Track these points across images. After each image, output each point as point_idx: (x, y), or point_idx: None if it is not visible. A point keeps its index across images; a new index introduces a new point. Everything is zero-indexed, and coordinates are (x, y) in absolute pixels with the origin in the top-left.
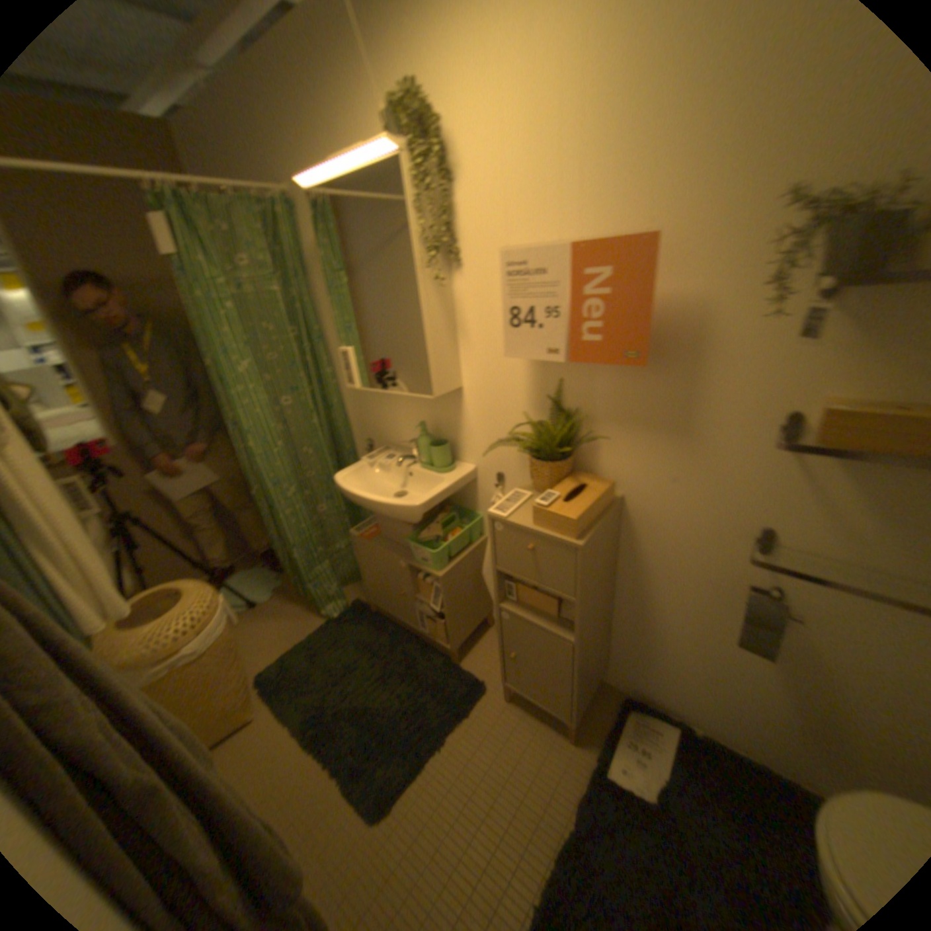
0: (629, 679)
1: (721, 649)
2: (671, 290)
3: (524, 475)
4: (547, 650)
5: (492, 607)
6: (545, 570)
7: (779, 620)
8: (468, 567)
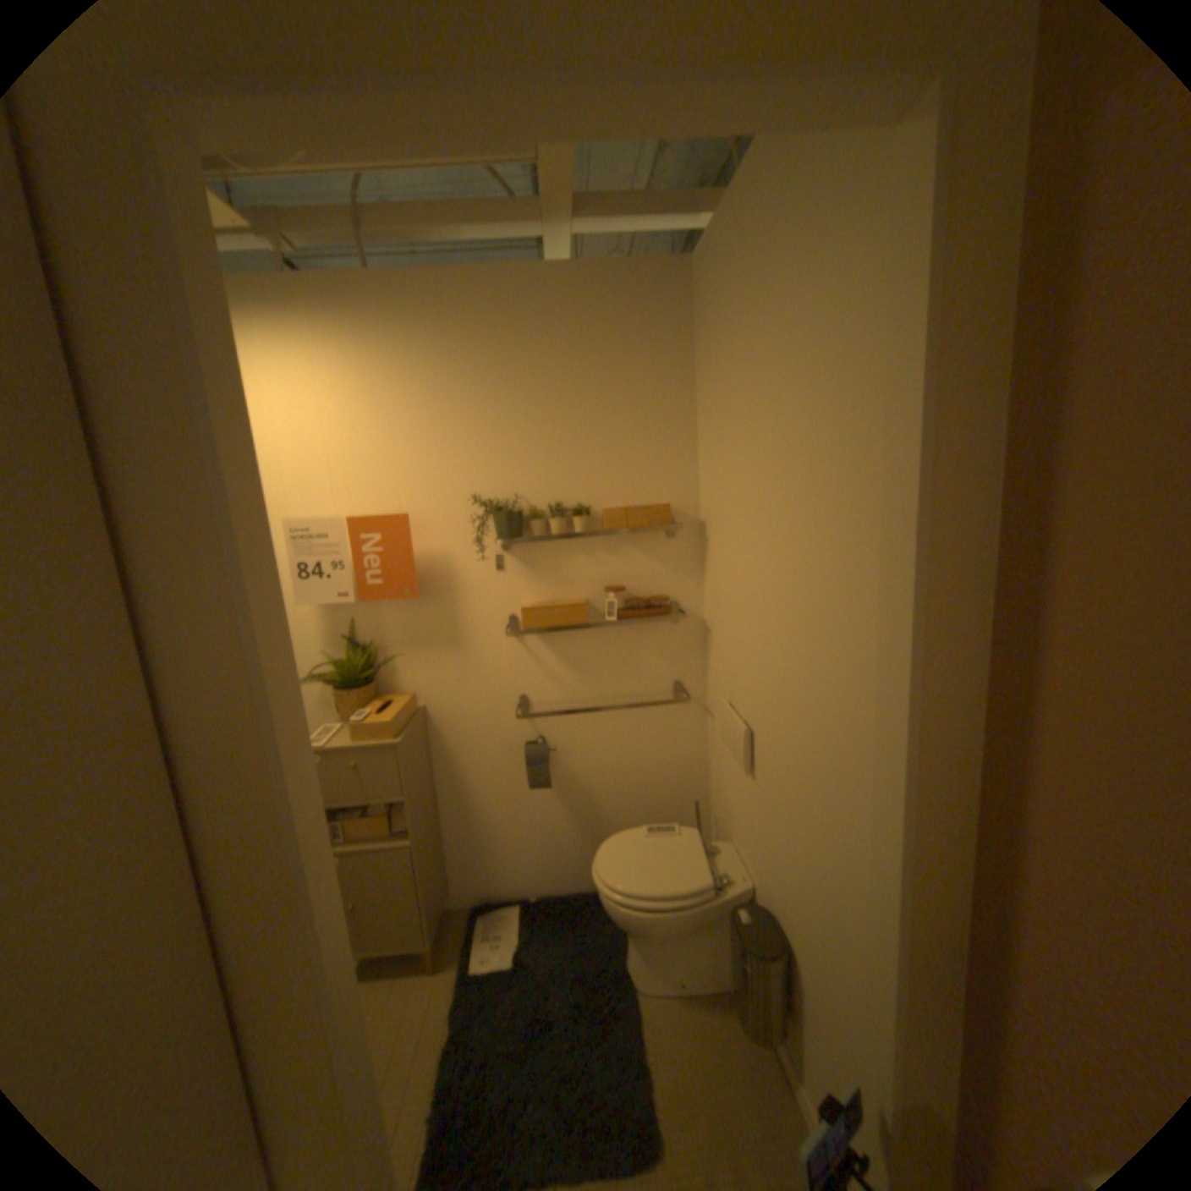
0: (468, 890)
1: (524, 808)
2: (423, 550)
3: (327, 719)
4: (385, 875)
5: None
6: (370, 784)
7: (542, 755)
8: None
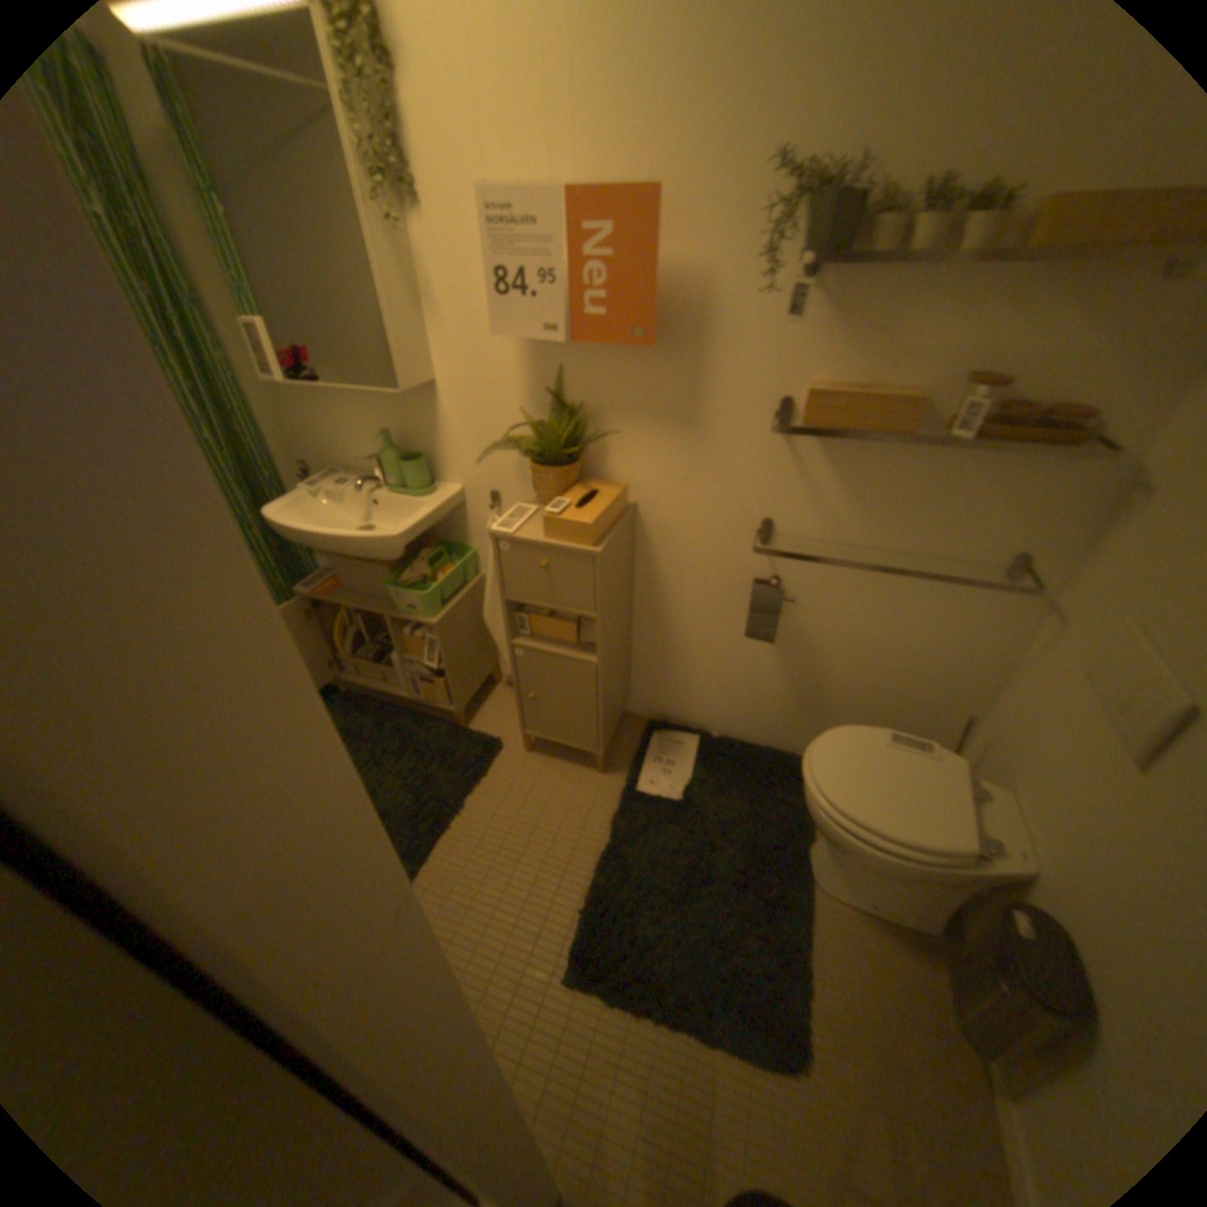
0: (649, 701)
1: (729, 648)
2: (671, 260)
3: (522, 491)
4: (567, 679)
5: (496, 659)
6: (560, 588)
7: (774, 602)
8: (464, 612)
